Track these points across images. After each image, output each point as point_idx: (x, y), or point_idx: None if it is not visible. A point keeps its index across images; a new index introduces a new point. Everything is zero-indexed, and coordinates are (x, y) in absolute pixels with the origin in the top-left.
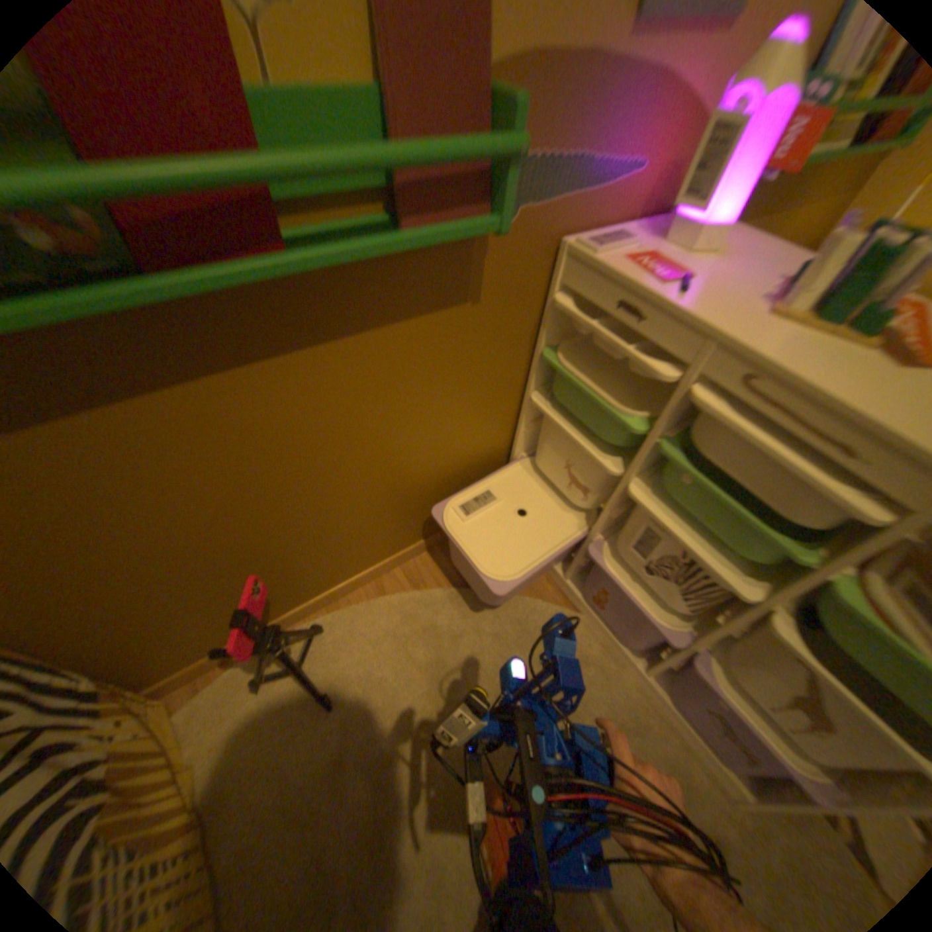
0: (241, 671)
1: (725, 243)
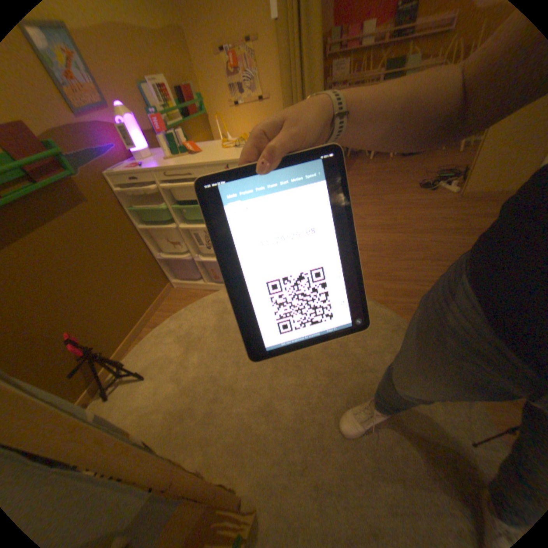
0: (93, 402)
1: (150, 153)
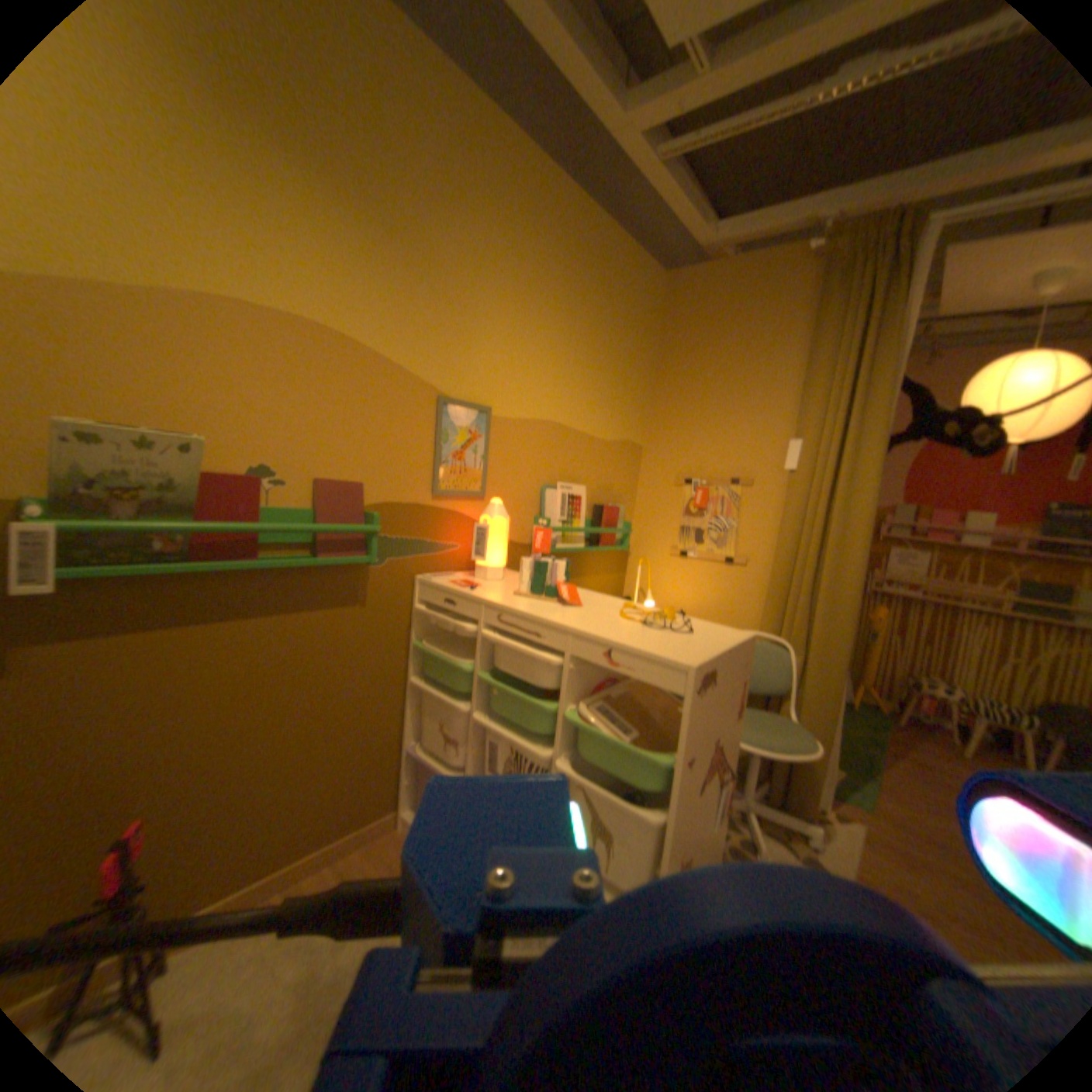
0: None
1: (504, 578)
